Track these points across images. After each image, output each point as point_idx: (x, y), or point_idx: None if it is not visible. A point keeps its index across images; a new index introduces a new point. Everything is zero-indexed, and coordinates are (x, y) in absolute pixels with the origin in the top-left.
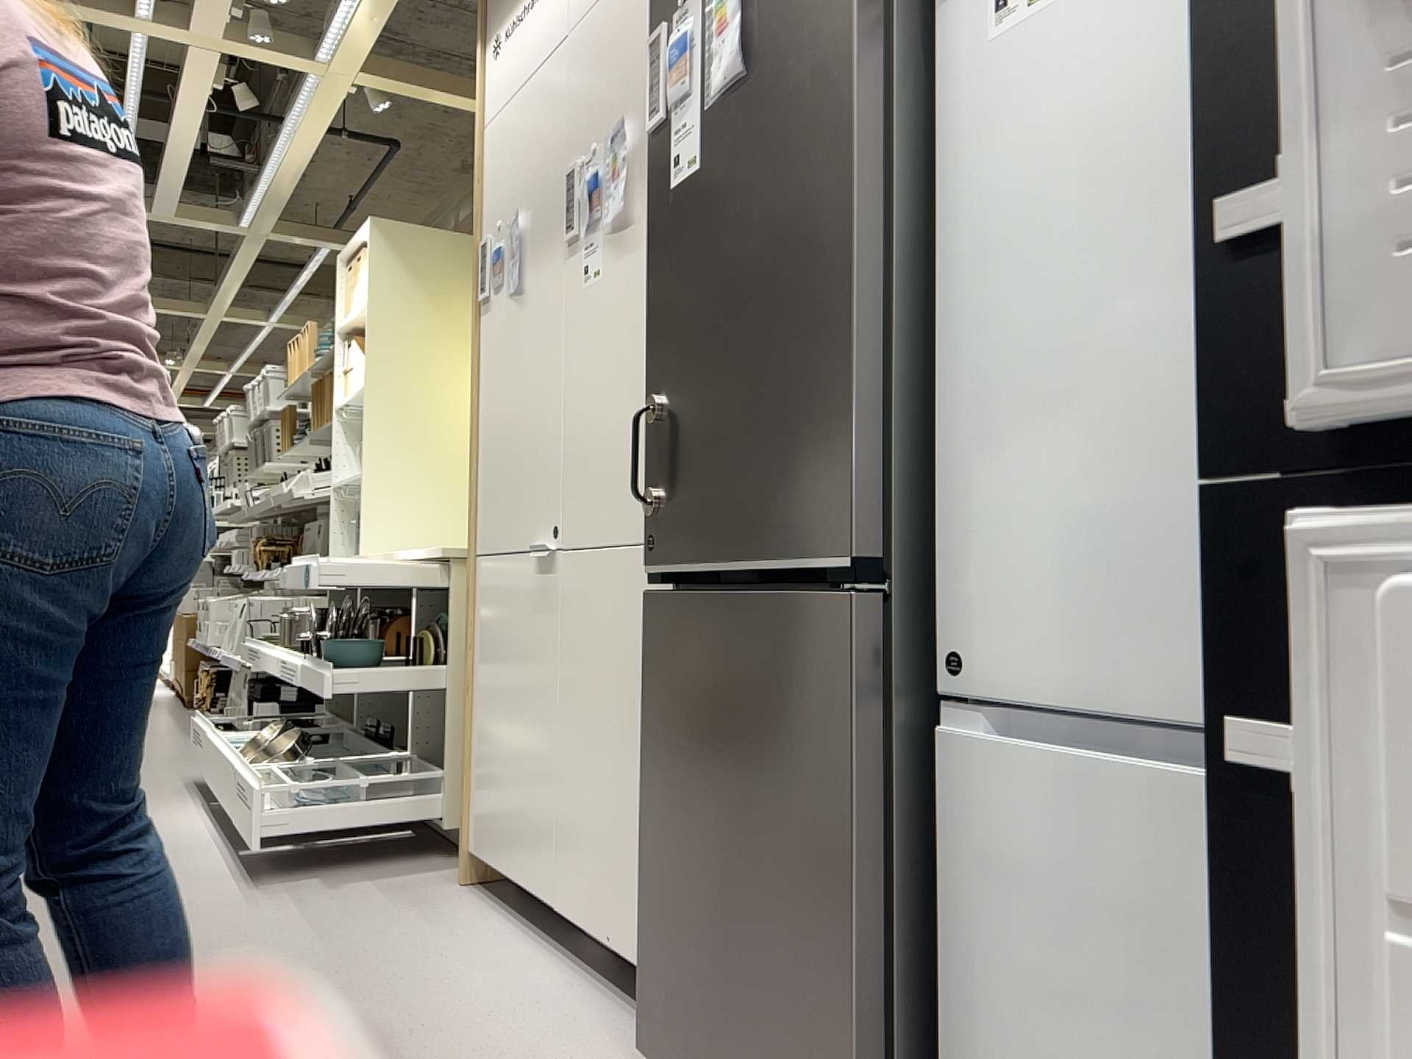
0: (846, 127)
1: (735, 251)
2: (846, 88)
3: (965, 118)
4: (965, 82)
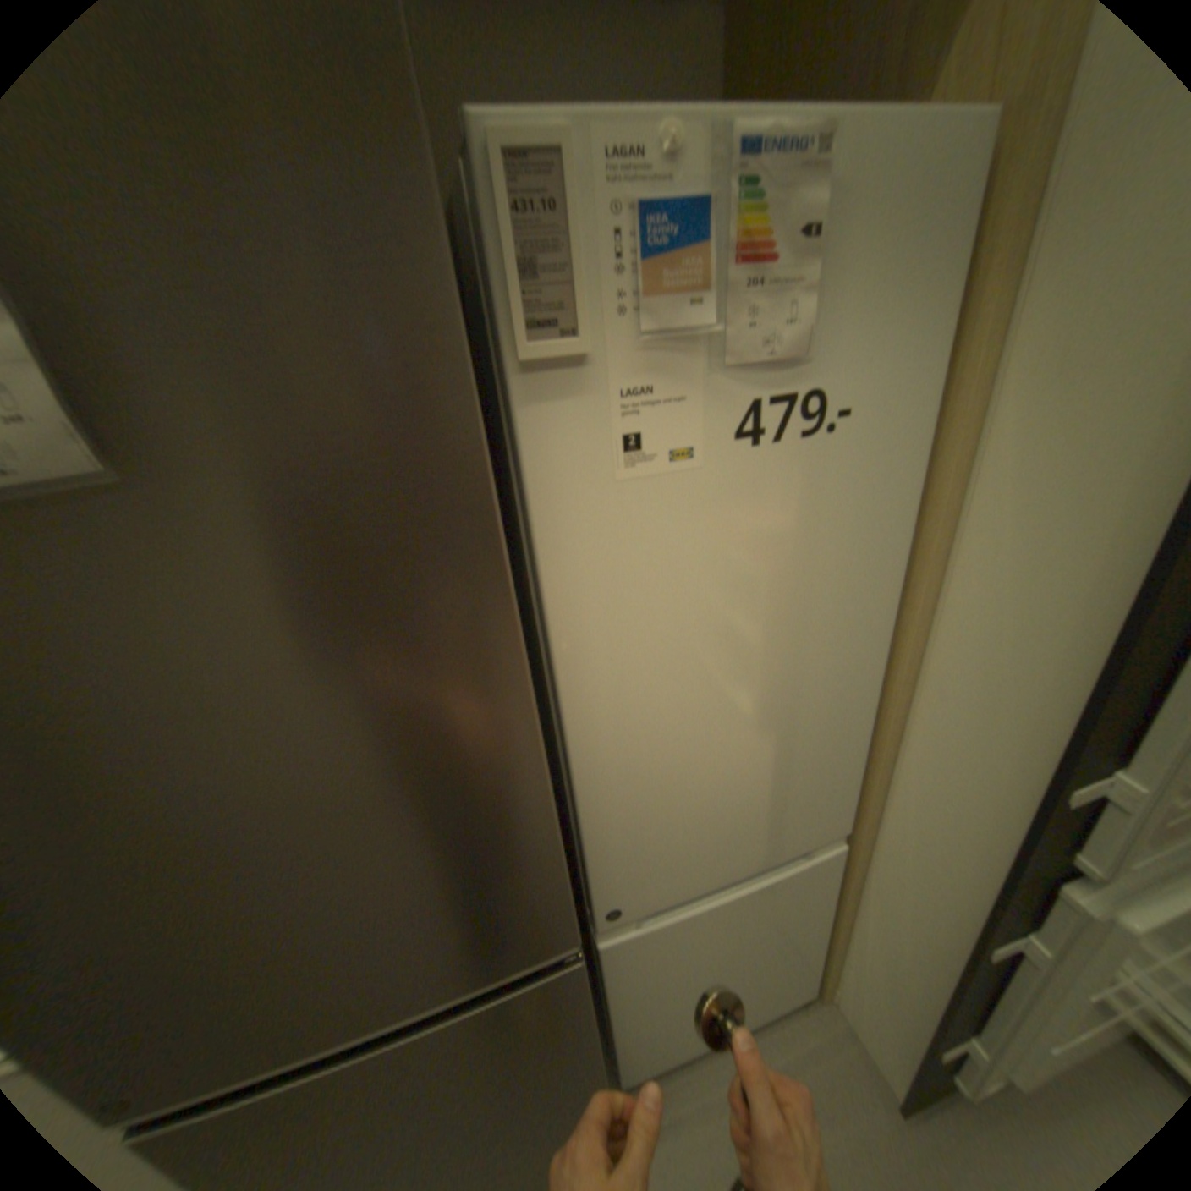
0: (491, 607)
1: (223, 769)
2: (481, 556)
3: (578, 552)
4: (574, 514)
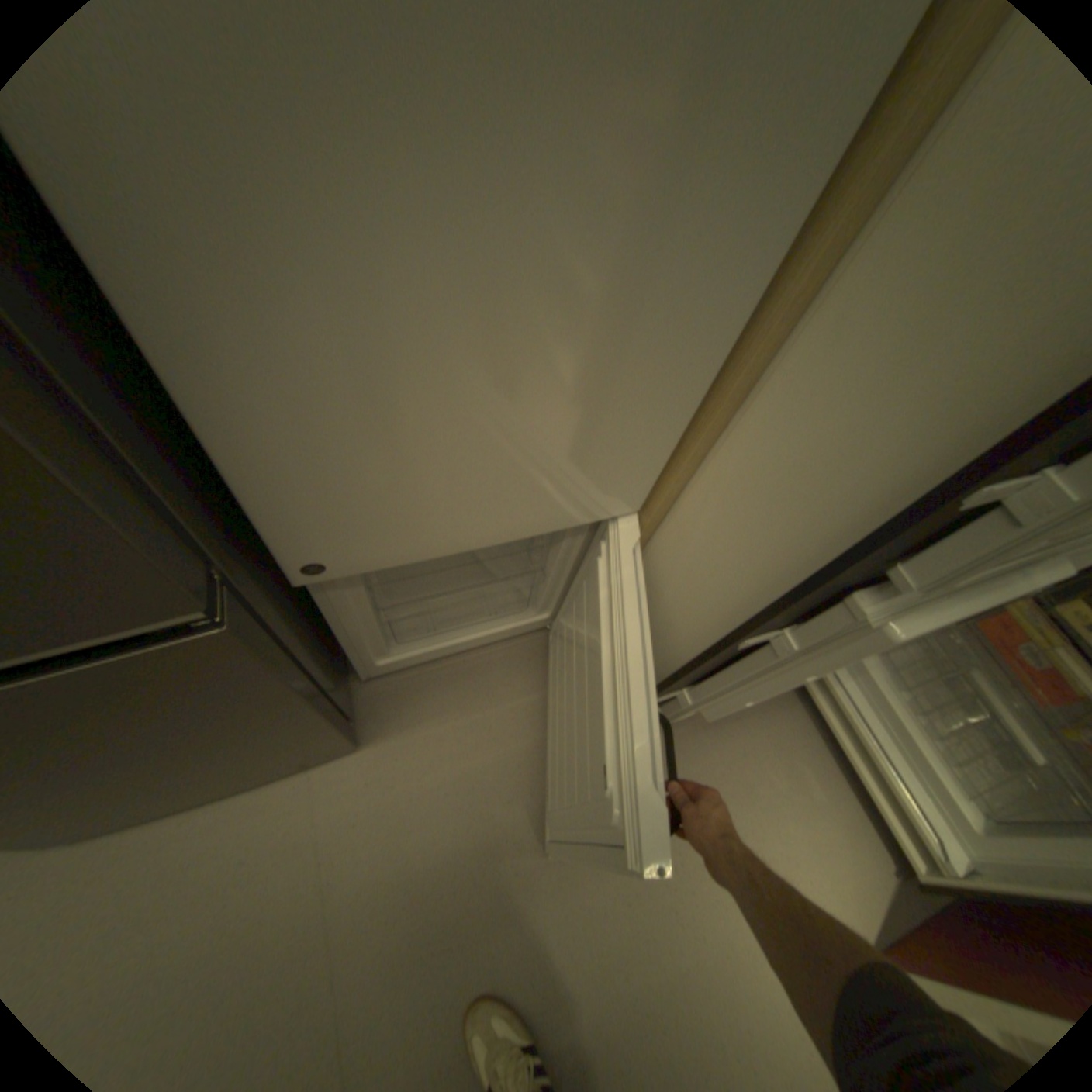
0: None
1: None
2: None
3: None
4: None
